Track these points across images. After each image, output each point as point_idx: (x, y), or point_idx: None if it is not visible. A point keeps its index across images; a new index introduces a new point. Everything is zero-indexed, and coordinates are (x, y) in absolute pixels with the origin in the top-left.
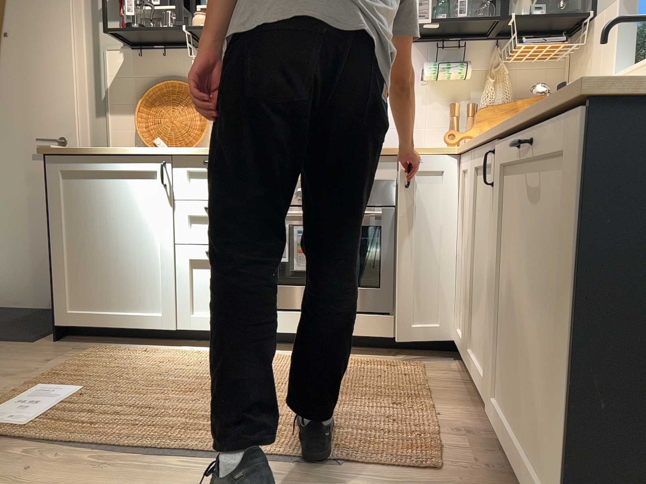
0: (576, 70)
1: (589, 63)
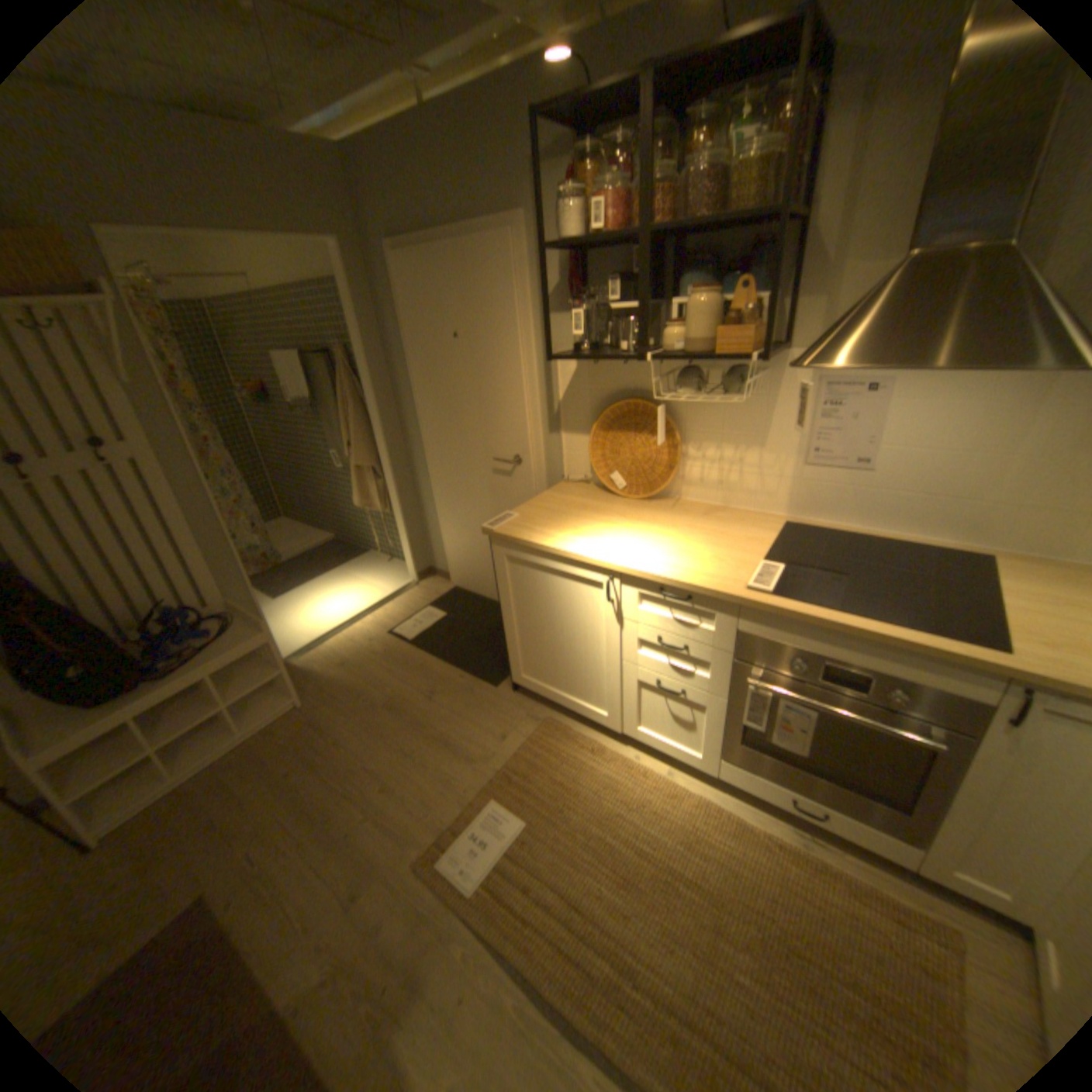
0: None
1: None
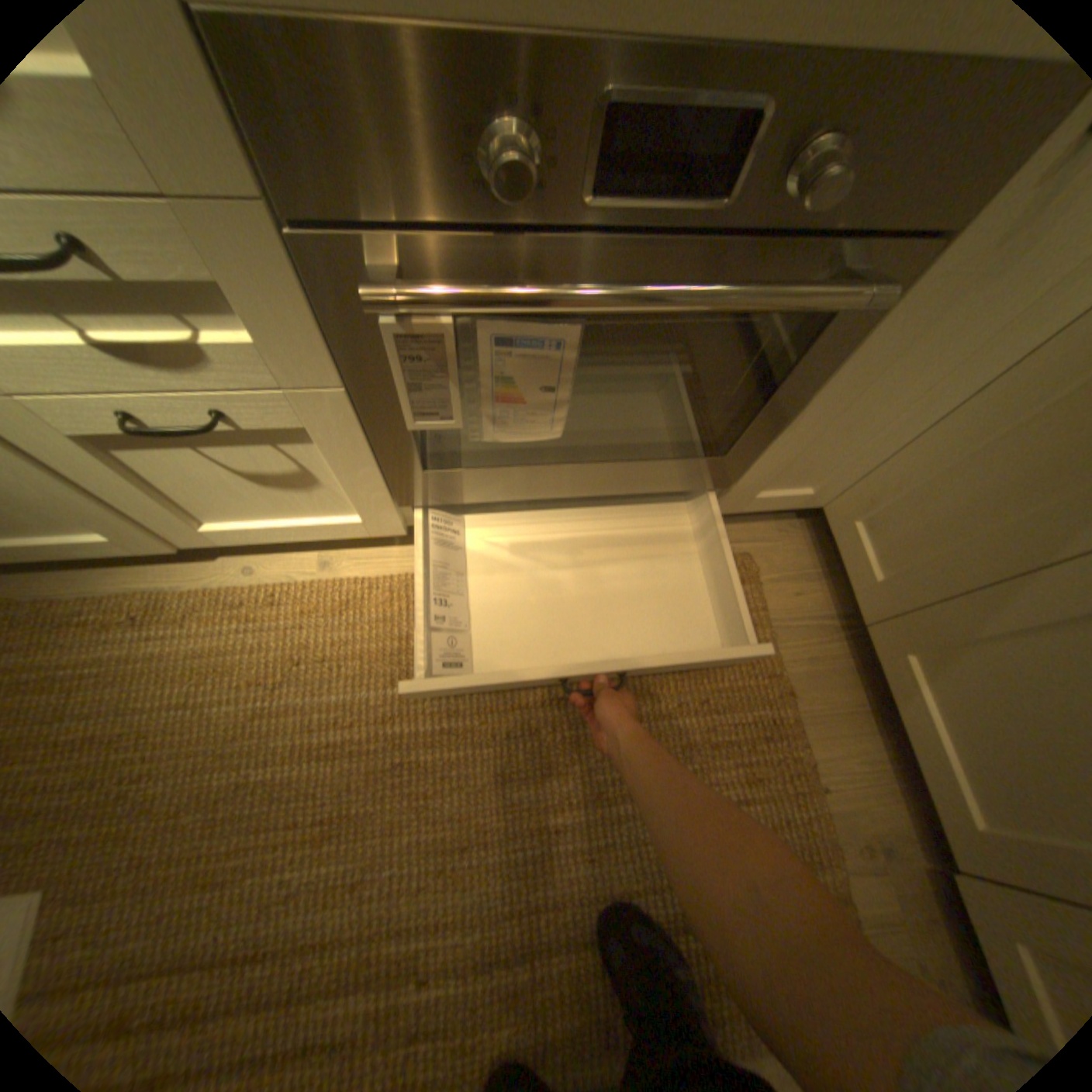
0: None
1: None
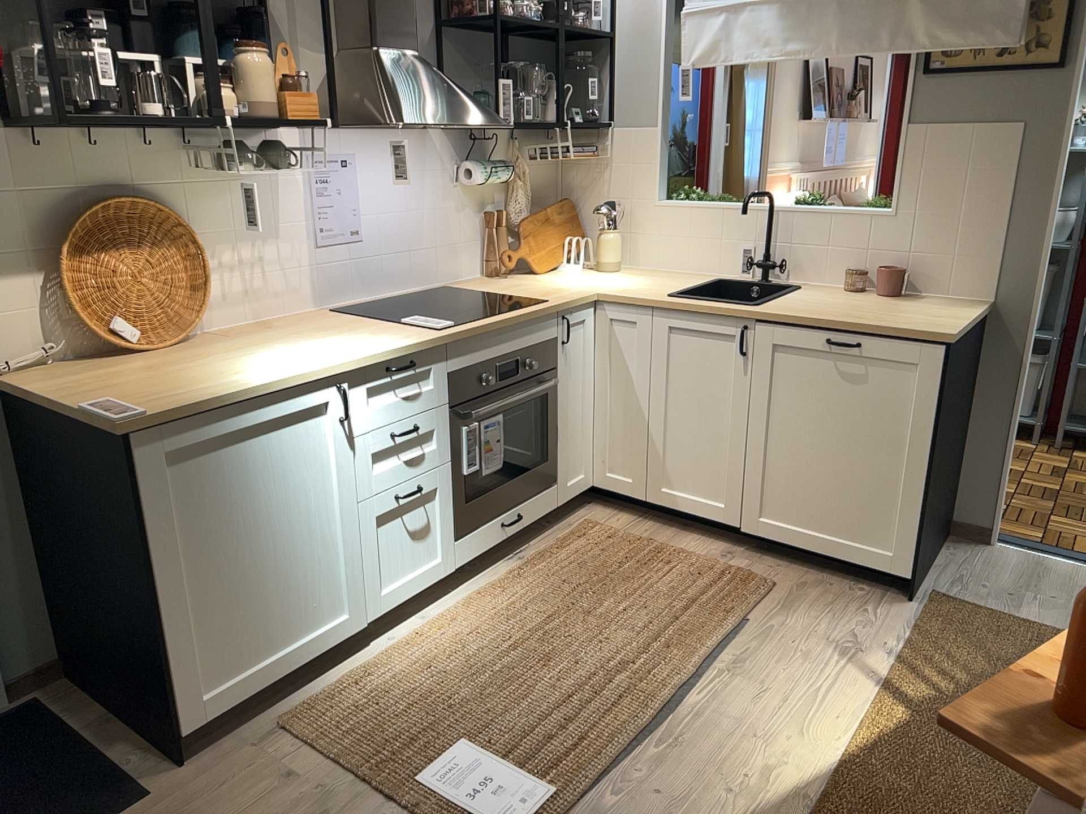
0: (584, 172)
1: (611, 173)
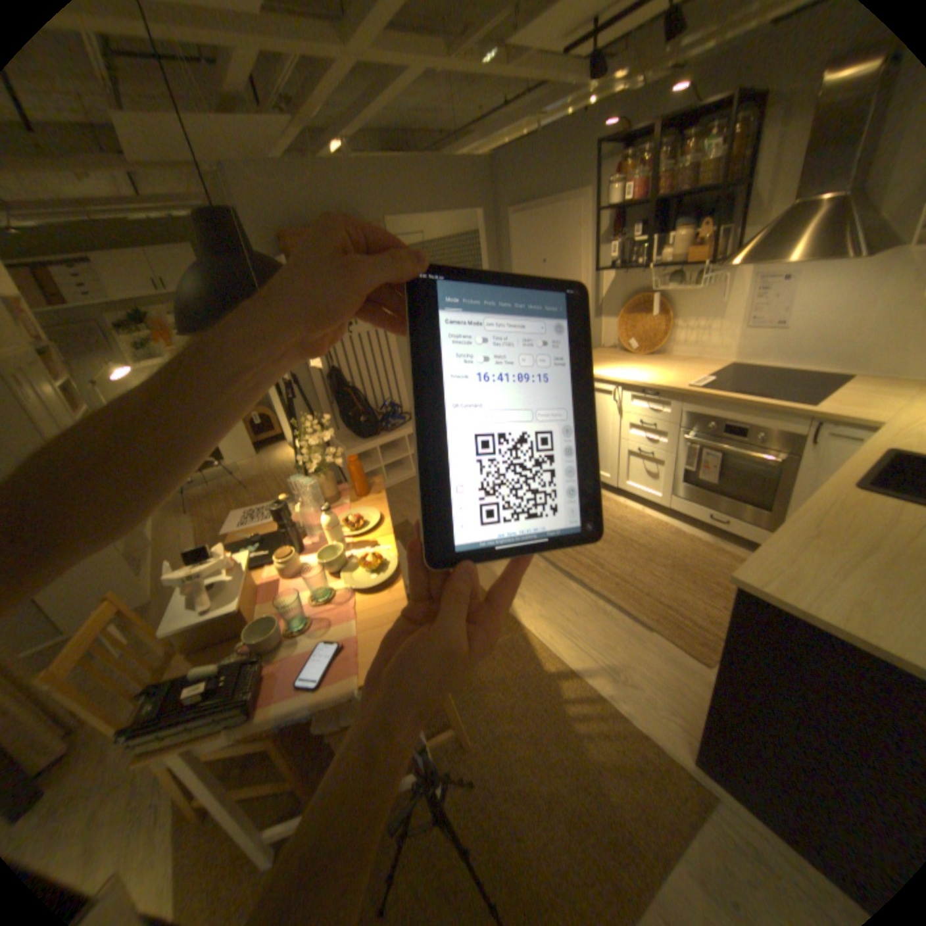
0: None
1: None
